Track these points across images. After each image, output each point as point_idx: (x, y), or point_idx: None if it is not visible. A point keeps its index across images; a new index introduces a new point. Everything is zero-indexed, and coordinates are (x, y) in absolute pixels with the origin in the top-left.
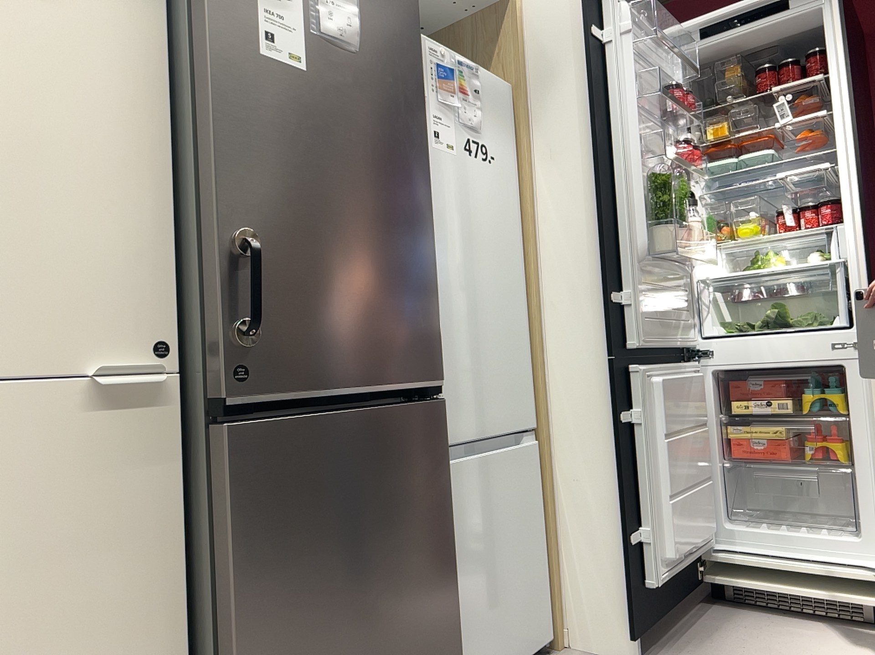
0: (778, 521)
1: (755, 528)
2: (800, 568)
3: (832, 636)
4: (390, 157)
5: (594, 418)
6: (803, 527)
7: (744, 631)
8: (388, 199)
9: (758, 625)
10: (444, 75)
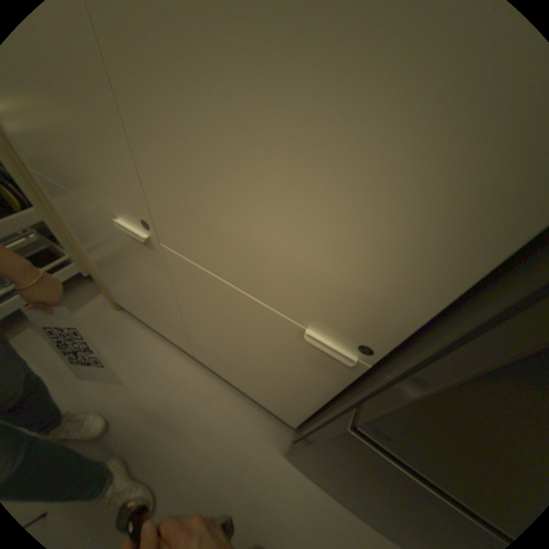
0: None
1: None
2: None
3: None
4: None
5: None
6: None
7: None
8: None
9: None
10: None
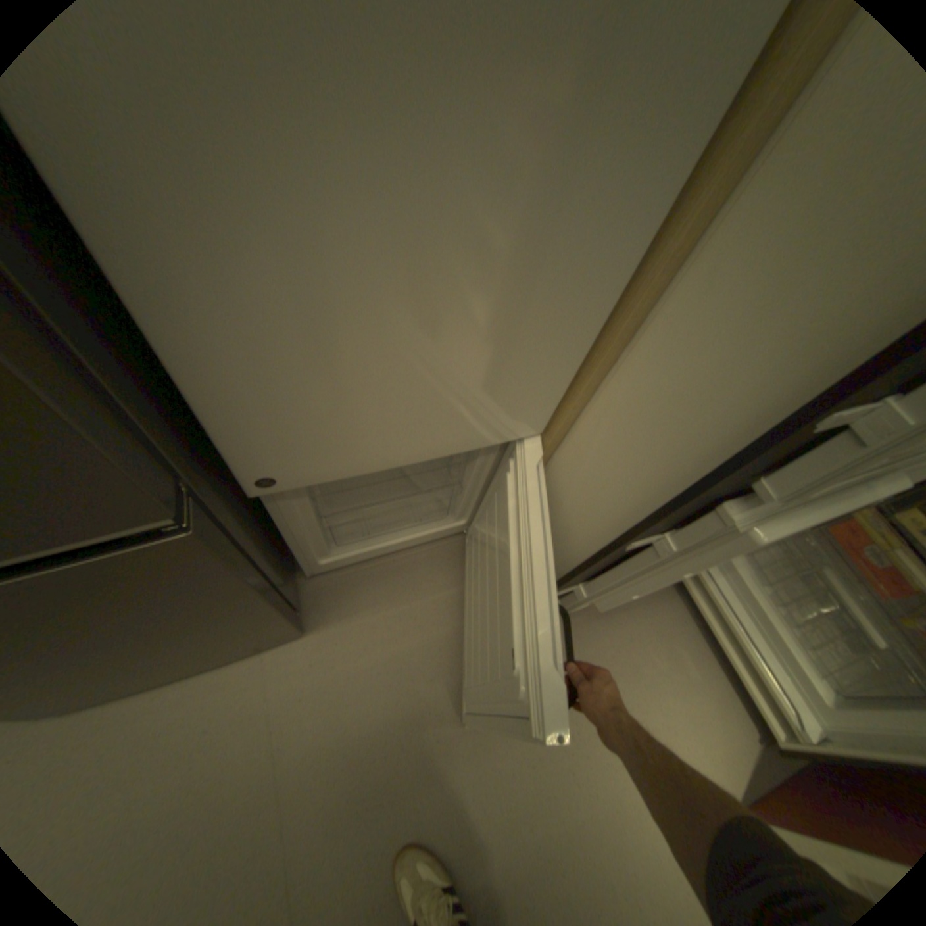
0: (799, 584)
1: (759, 582)
2: (746, 650)
3: (705, 694)
4: None
5: (612, 491)
6: (806, 623)
7: (641, 631)
8: None
9: (661, 632)
10: None
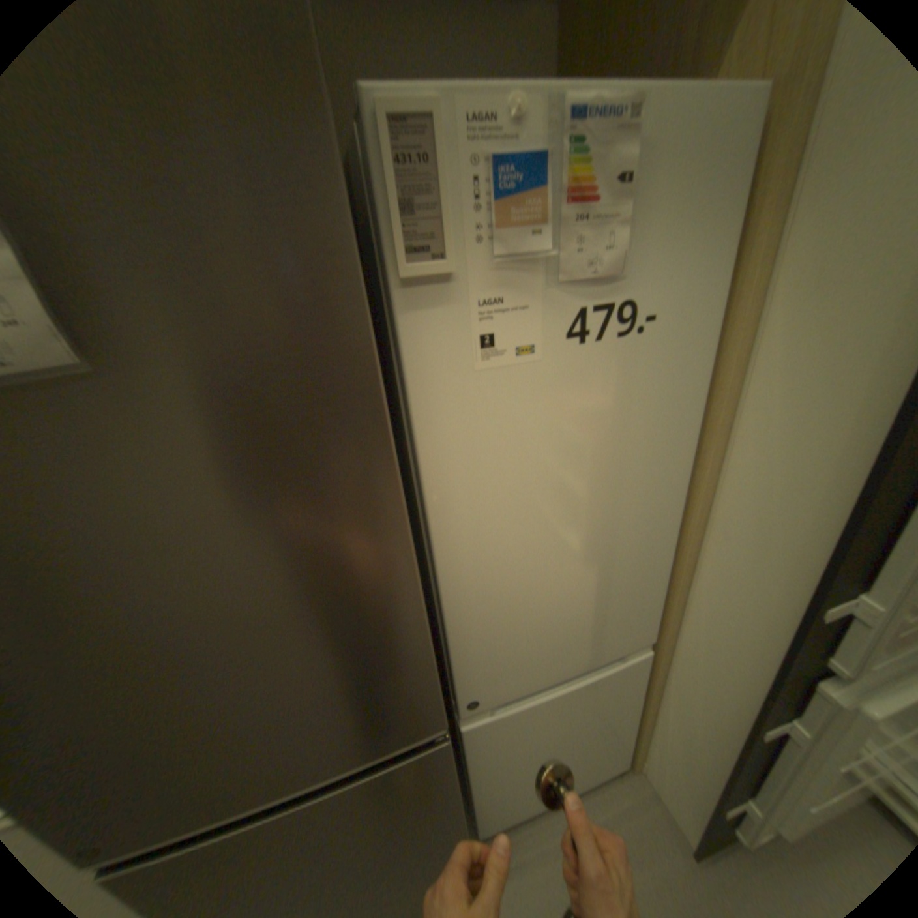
0: None
1: None
2: None
3: None
4: (280, 532)
5: (731, 688)
6: None
7: None
8: (288, 598)
9: None
10: (514, 180)
